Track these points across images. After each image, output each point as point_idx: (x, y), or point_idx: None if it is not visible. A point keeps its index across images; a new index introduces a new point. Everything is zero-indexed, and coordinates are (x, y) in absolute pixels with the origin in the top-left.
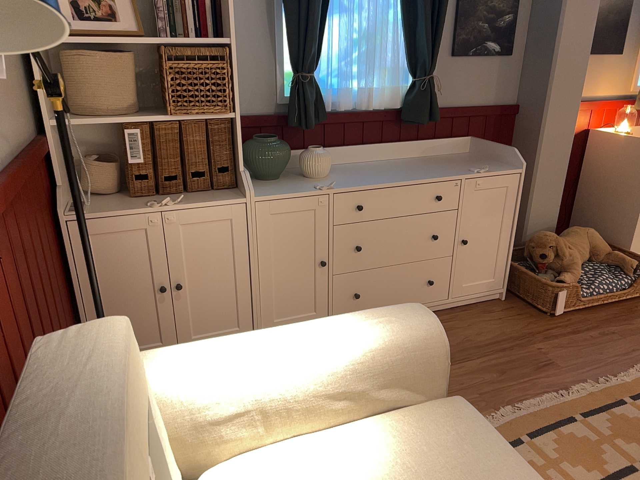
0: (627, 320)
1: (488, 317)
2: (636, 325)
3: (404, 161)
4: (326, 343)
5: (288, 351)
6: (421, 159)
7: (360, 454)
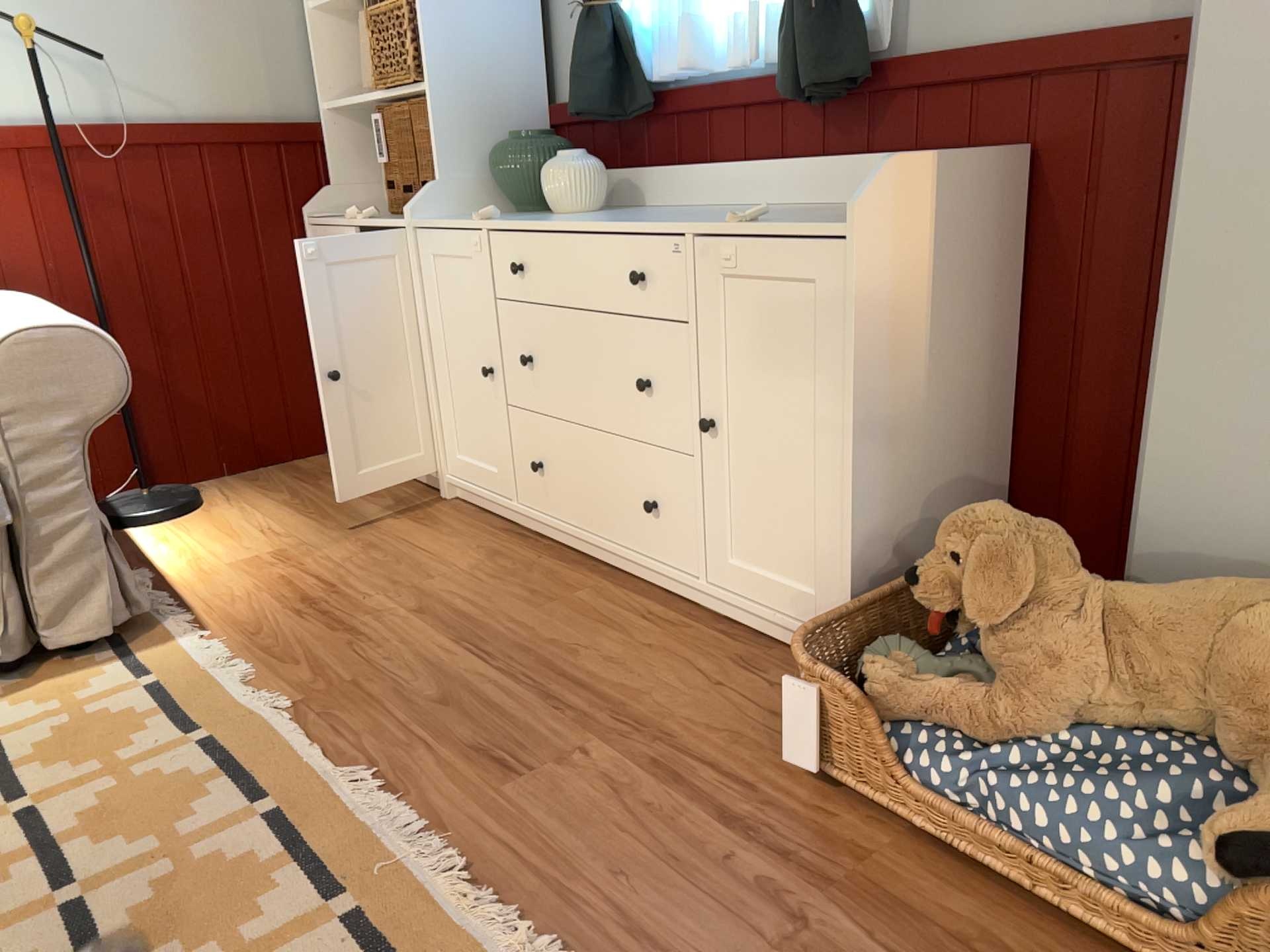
0: None
1: (718, 667)
2: None
3: (788, 208)
4: None
5: None
6: (829, 207)
7: None
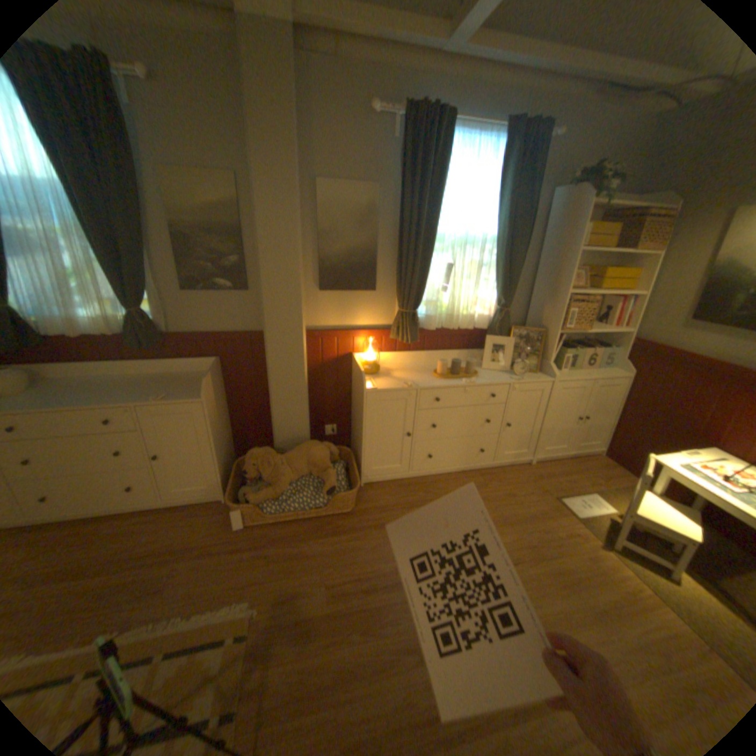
0: (299, 542)
1: (184, 522)
2: (299, 549)
3: (138, 378)
4: None
5: None
6: (156, 377)
7: None
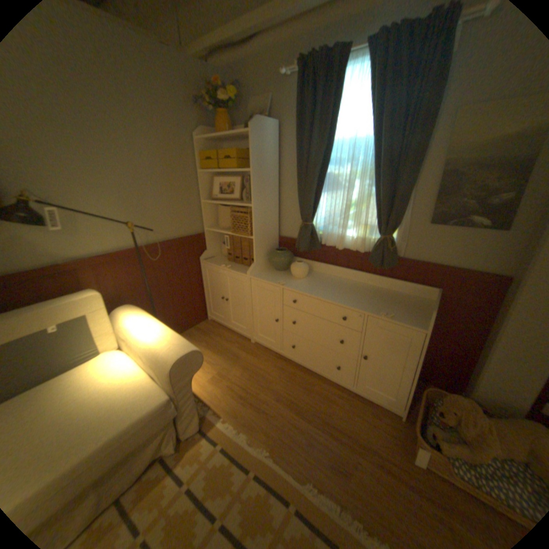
0: None
1: (369, 419)
2: None
3: (368, 287)
4: (149, 338)
5: (141, 333)
6: (381, 290)
7: (123, 380)
